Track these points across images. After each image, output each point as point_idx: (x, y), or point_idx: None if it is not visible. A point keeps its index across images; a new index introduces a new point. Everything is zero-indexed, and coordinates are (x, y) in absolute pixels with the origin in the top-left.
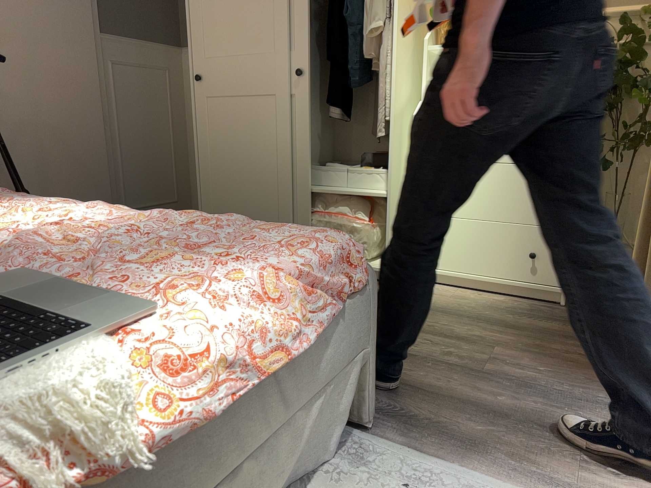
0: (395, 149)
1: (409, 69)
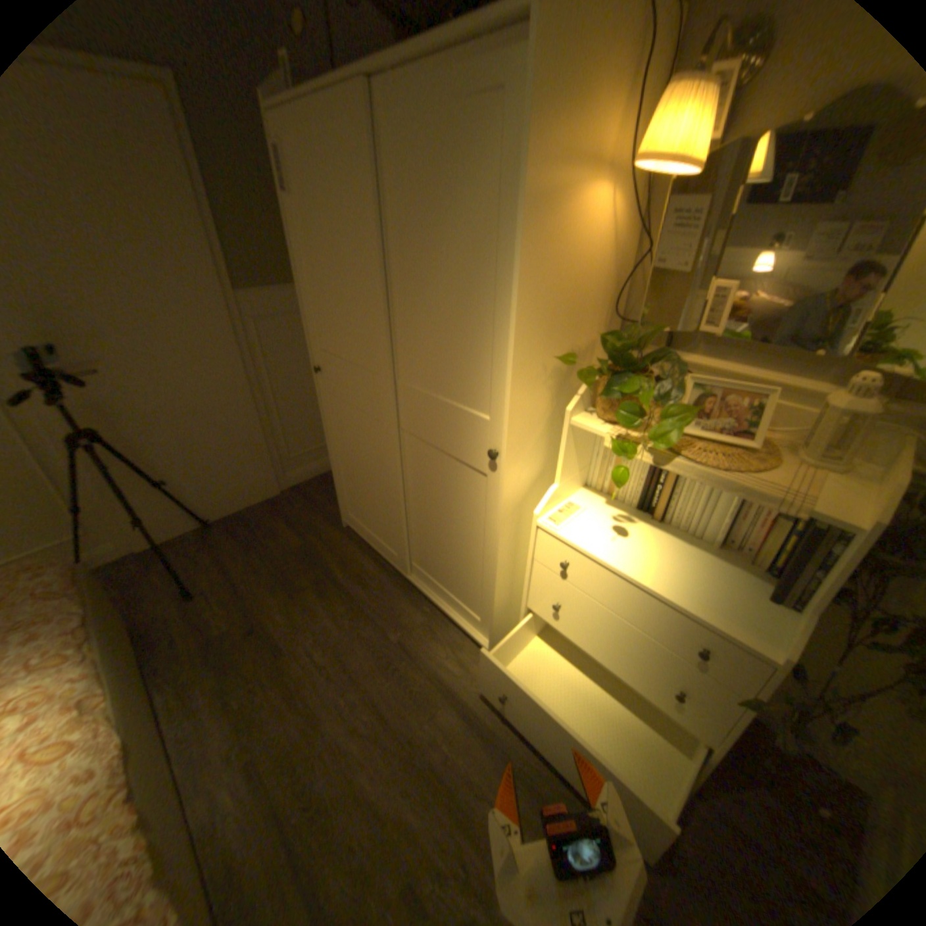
0: (504, 549)
1: (539, 445)
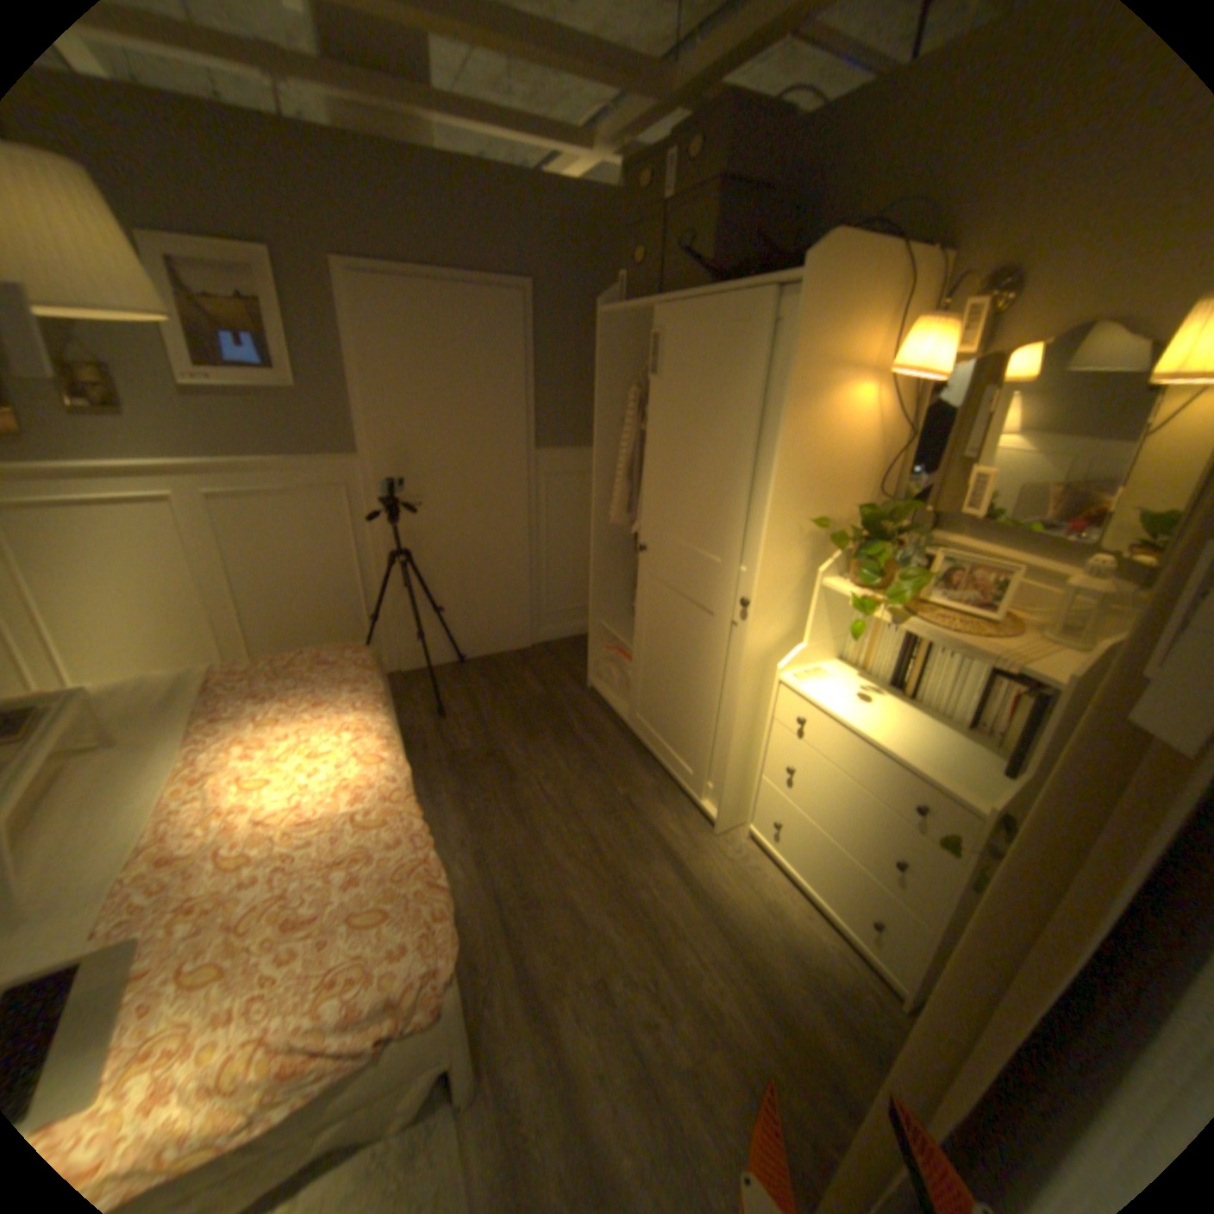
0: (745, 700)
1: (791, 602)
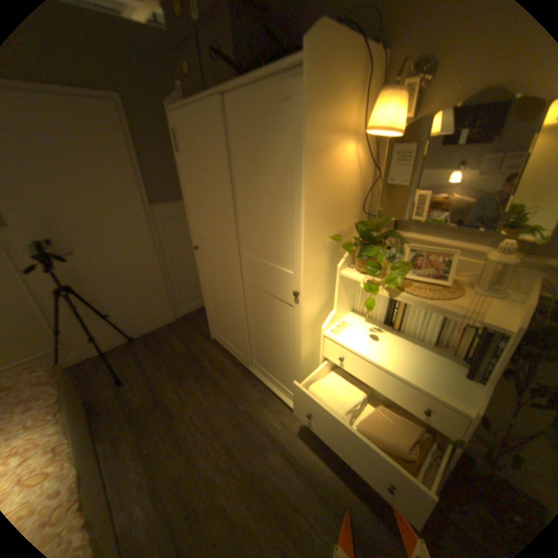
0: (305, 350)
1: (323, 287)
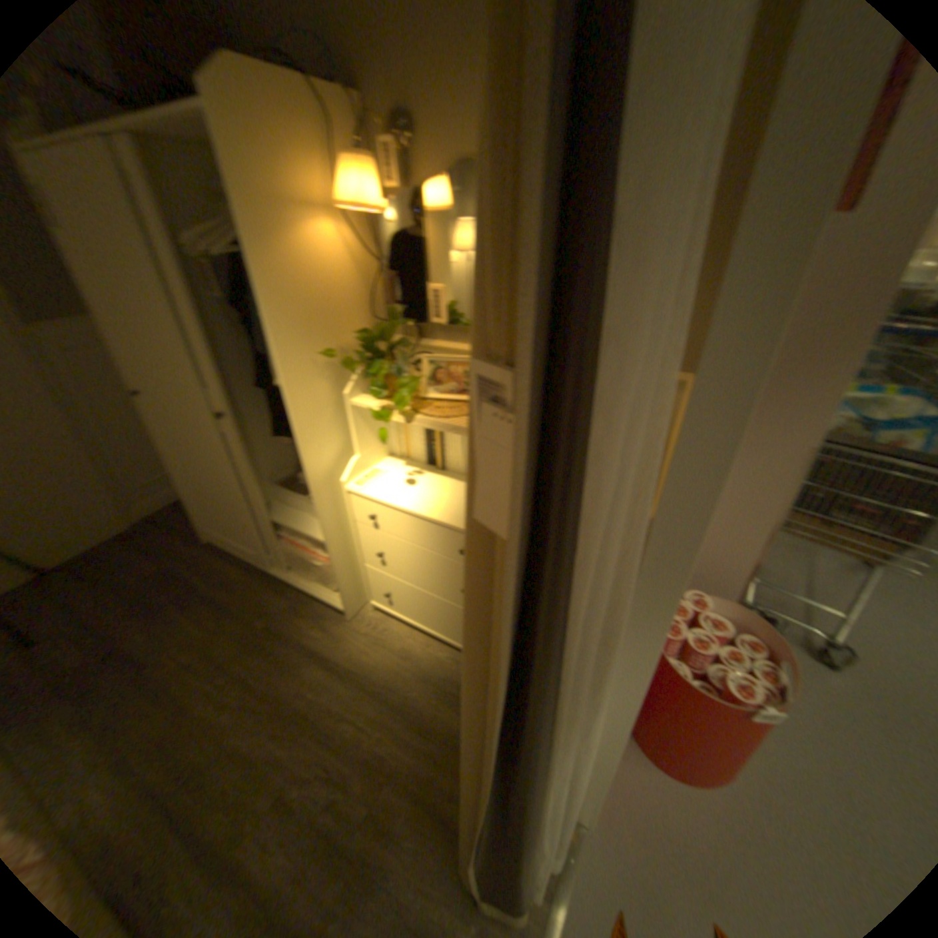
0: (324, 516)
1: (331, 425)
